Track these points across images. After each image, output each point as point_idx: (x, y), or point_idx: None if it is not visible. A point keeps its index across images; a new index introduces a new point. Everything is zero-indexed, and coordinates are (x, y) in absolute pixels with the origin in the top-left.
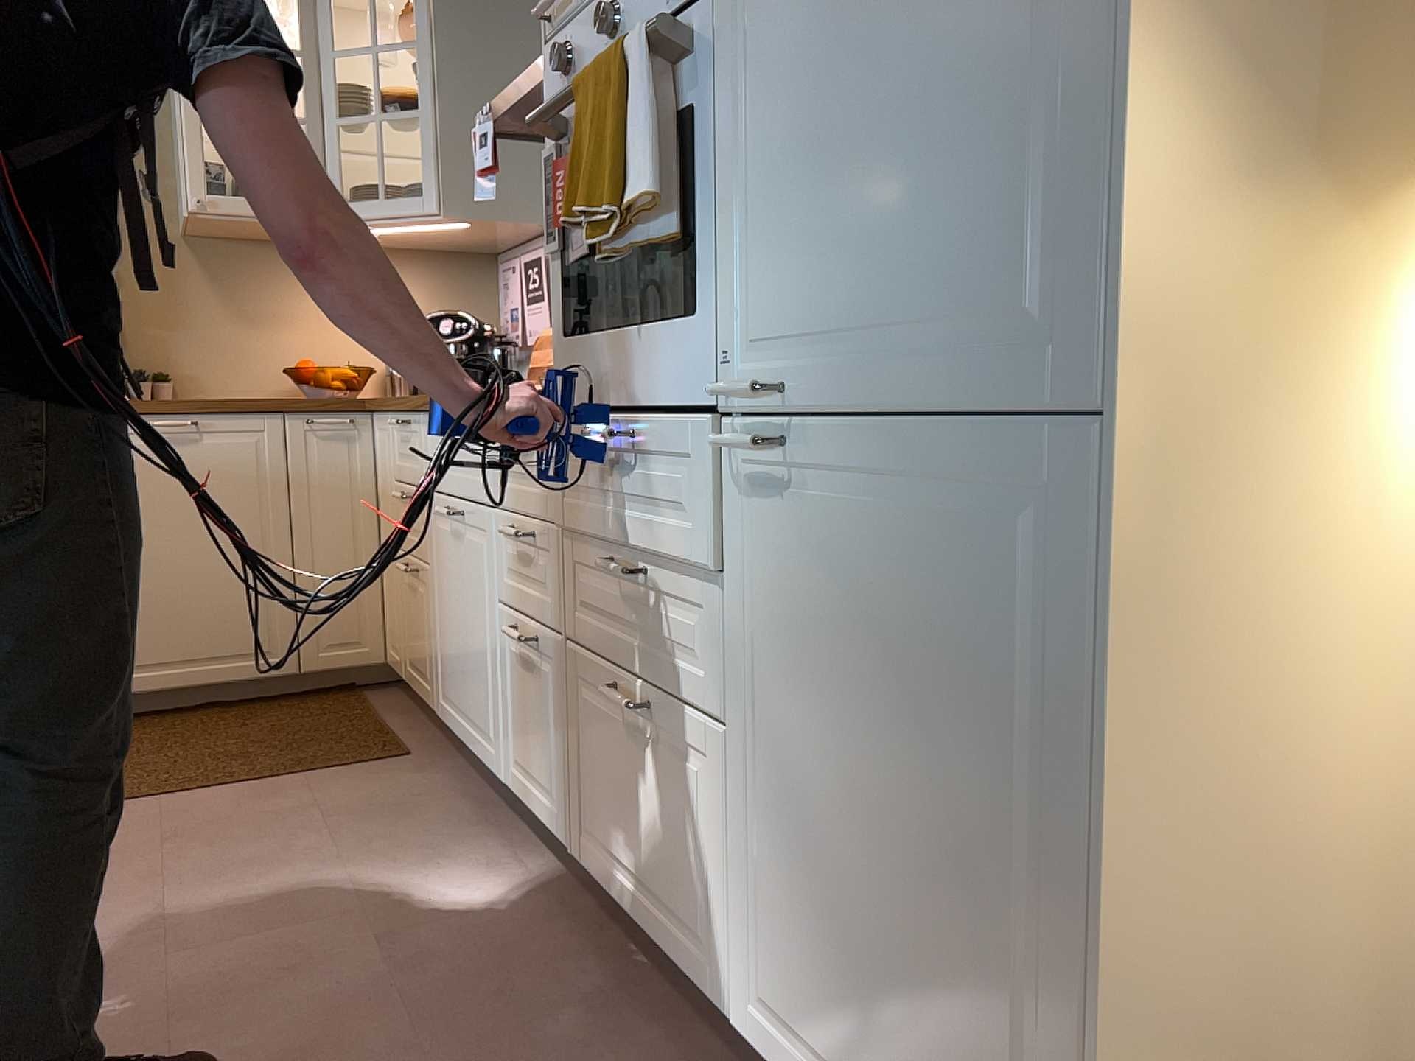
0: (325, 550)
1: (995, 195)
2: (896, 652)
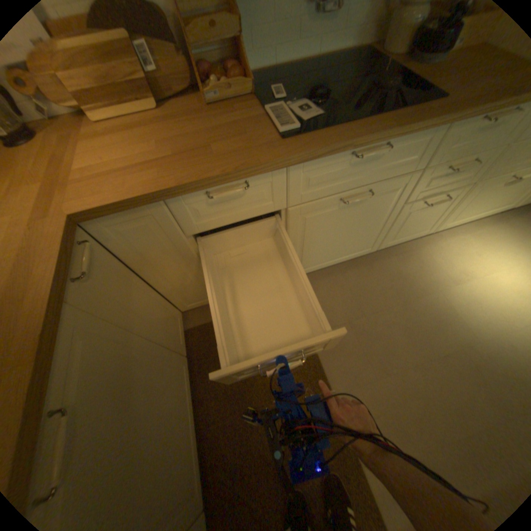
0: (147, 317)
1: None
2: None
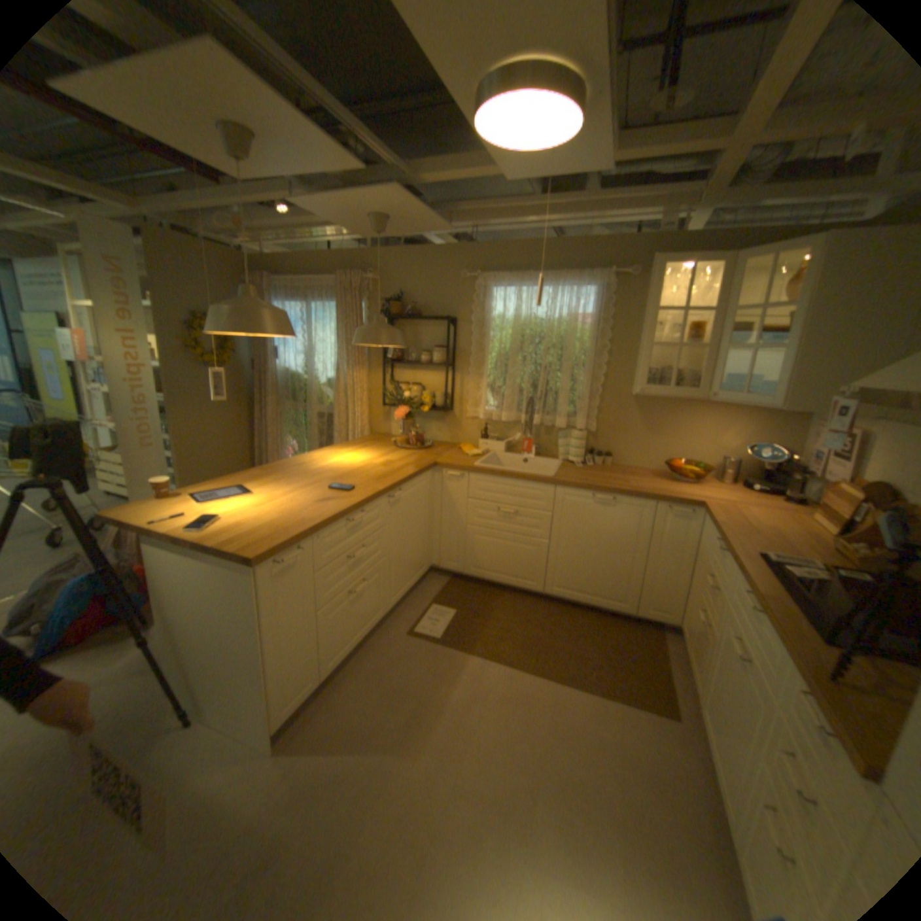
0: (664, 568)
1: None
2: None
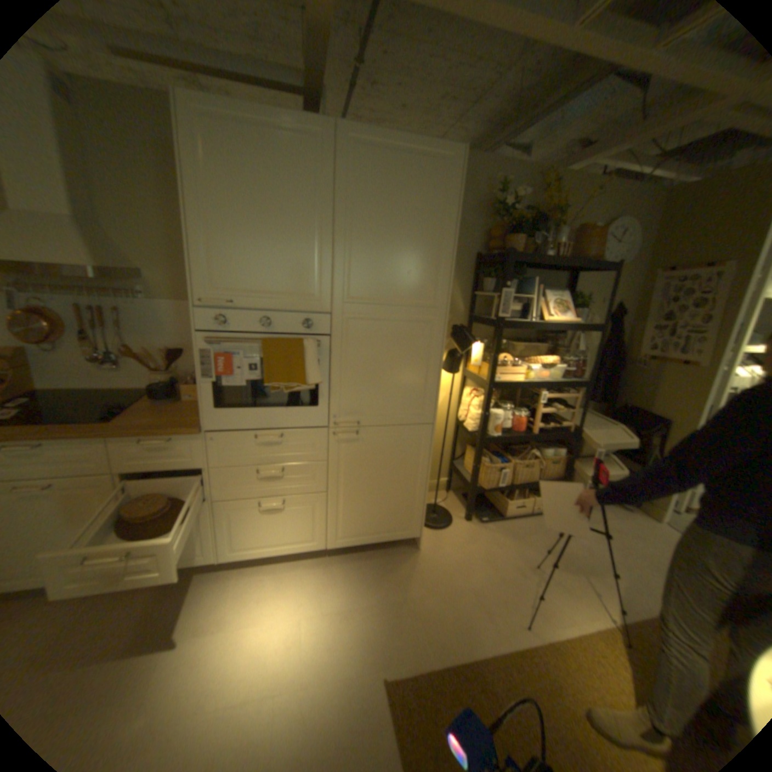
0: None
1: (411, 395)
2: (385, 461)
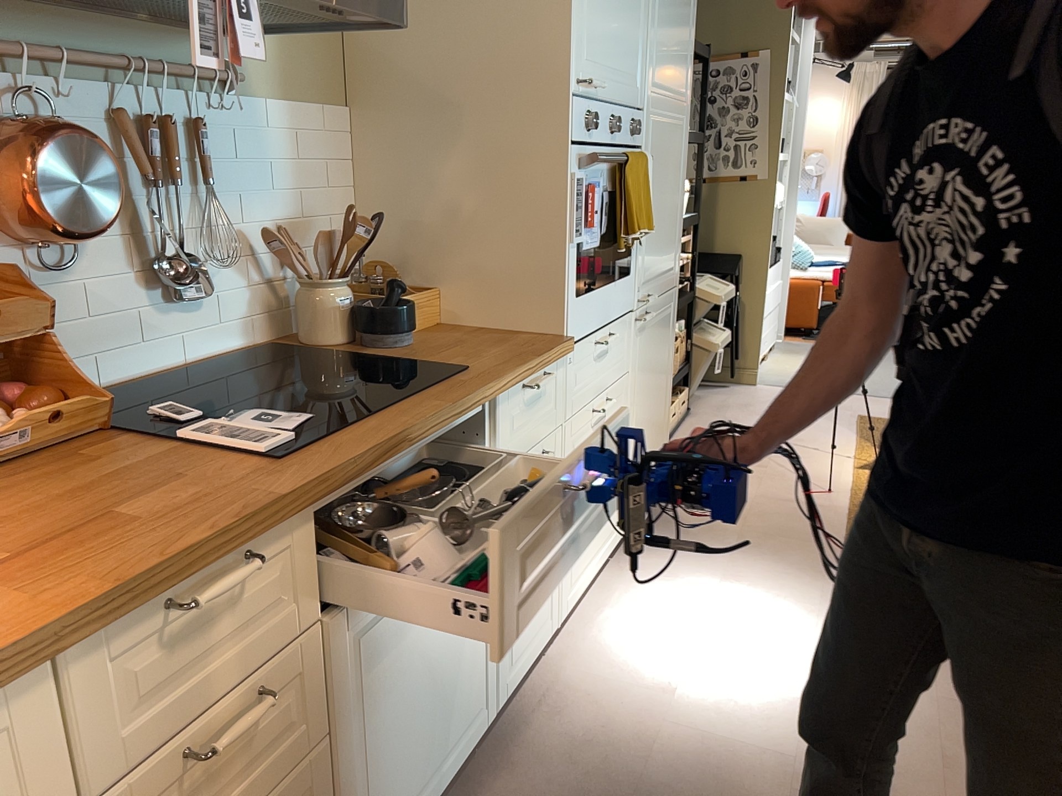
0: None
1: (670, 242)
2: (655, 356)
